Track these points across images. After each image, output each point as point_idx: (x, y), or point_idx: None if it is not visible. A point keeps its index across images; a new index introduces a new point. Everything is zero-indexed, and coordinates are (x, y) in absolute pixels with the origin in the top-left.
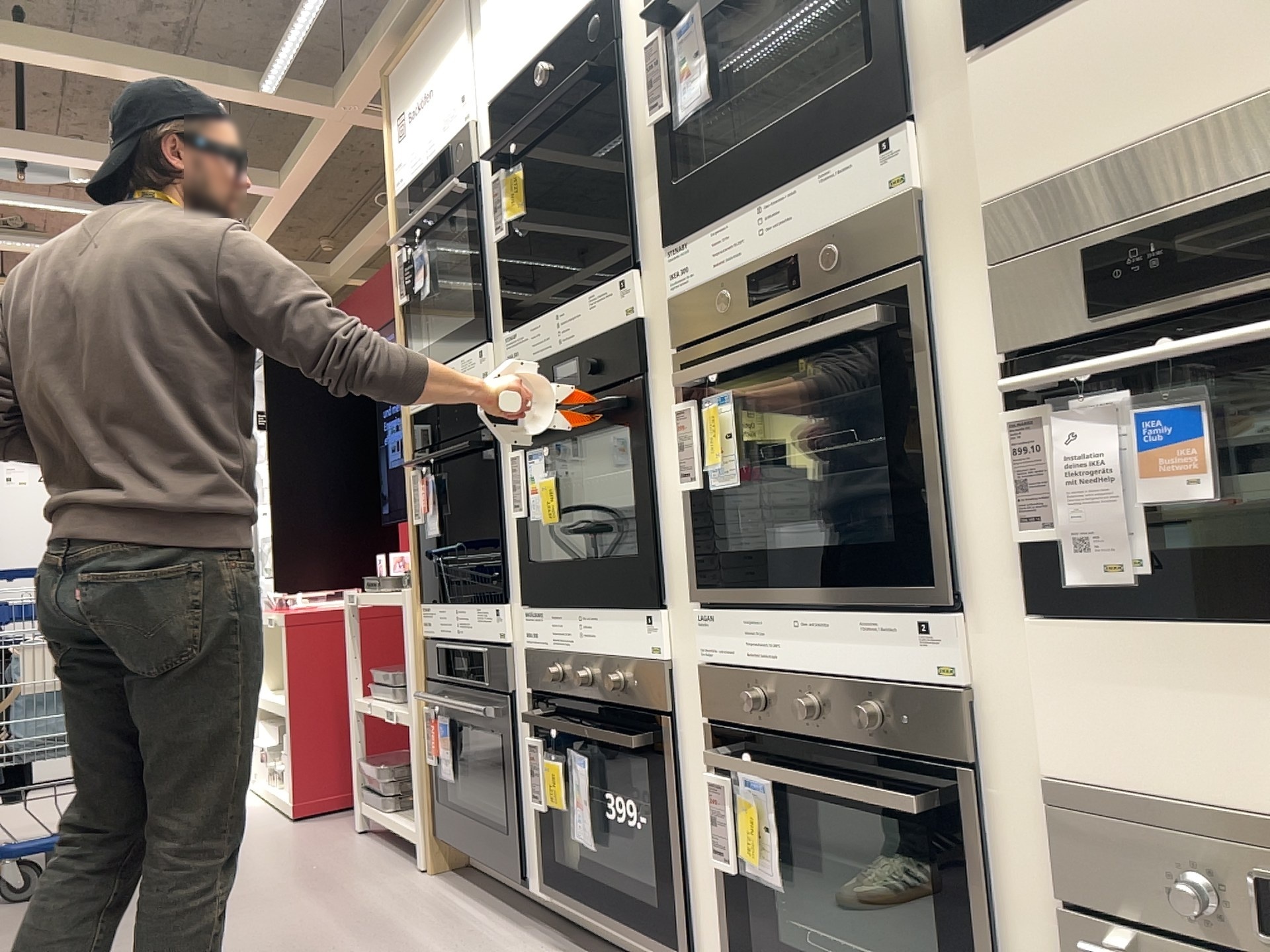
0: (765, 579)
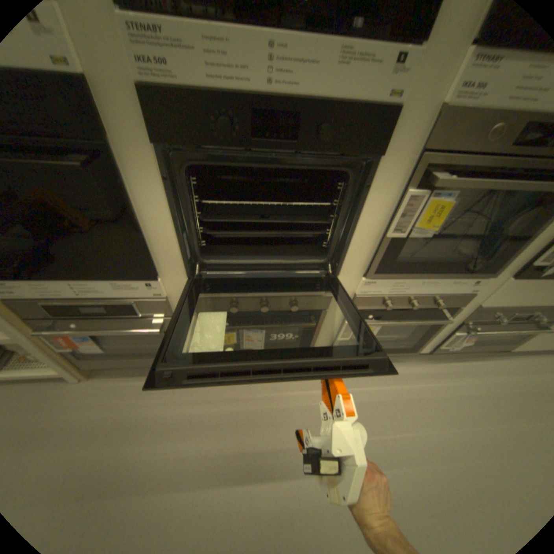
0: (417, 270)
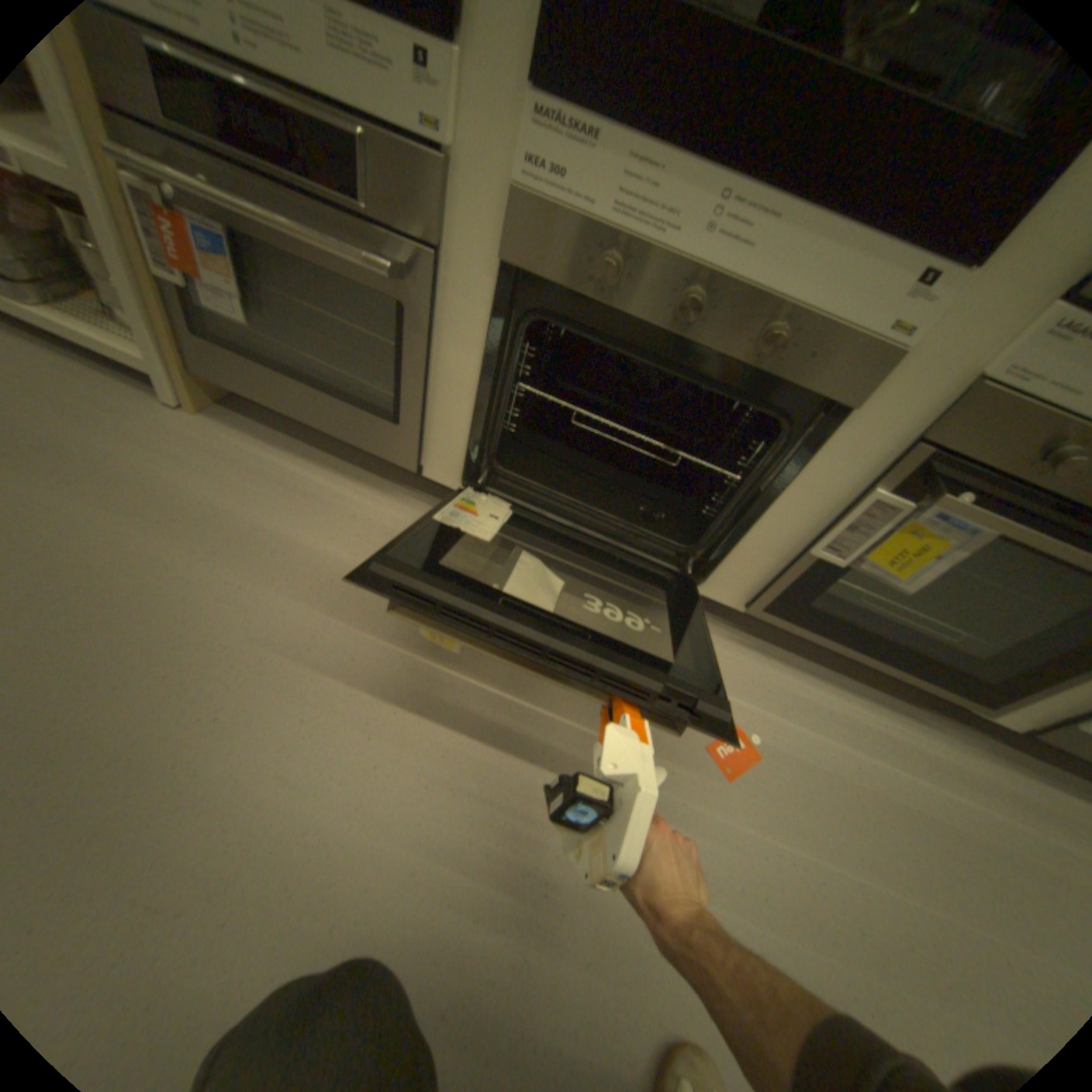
0: None
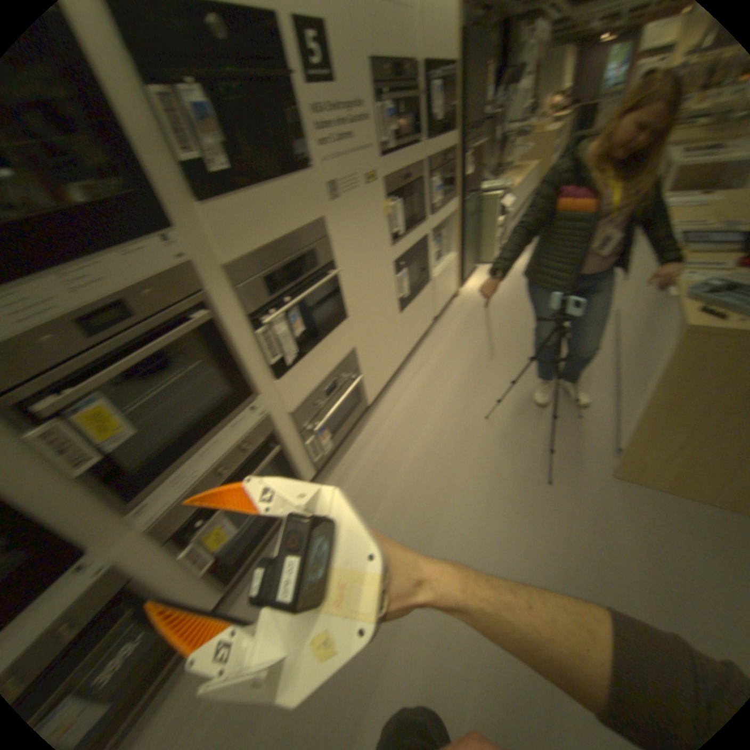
0: (176, 456)
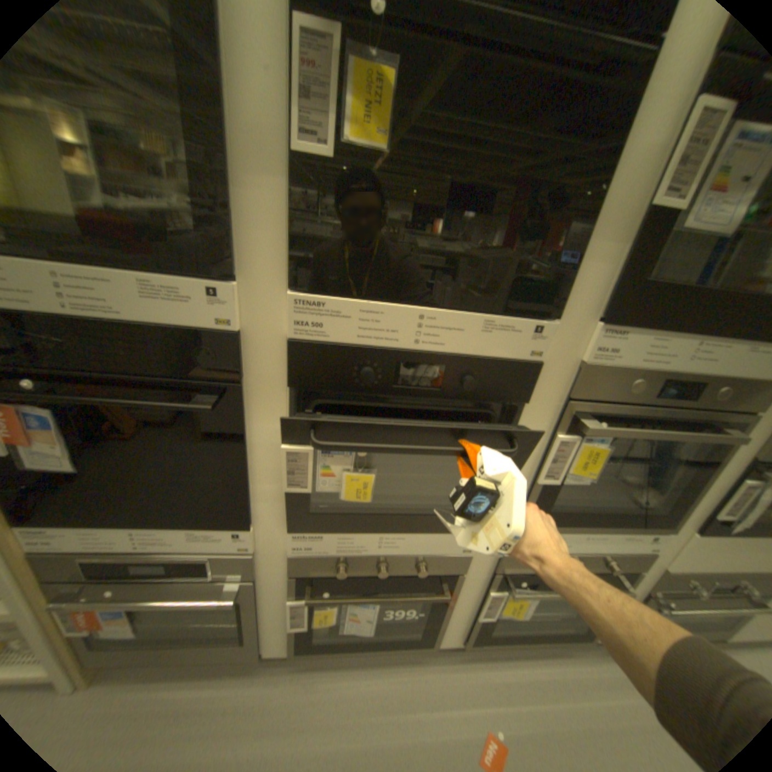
0: (579, 523)
